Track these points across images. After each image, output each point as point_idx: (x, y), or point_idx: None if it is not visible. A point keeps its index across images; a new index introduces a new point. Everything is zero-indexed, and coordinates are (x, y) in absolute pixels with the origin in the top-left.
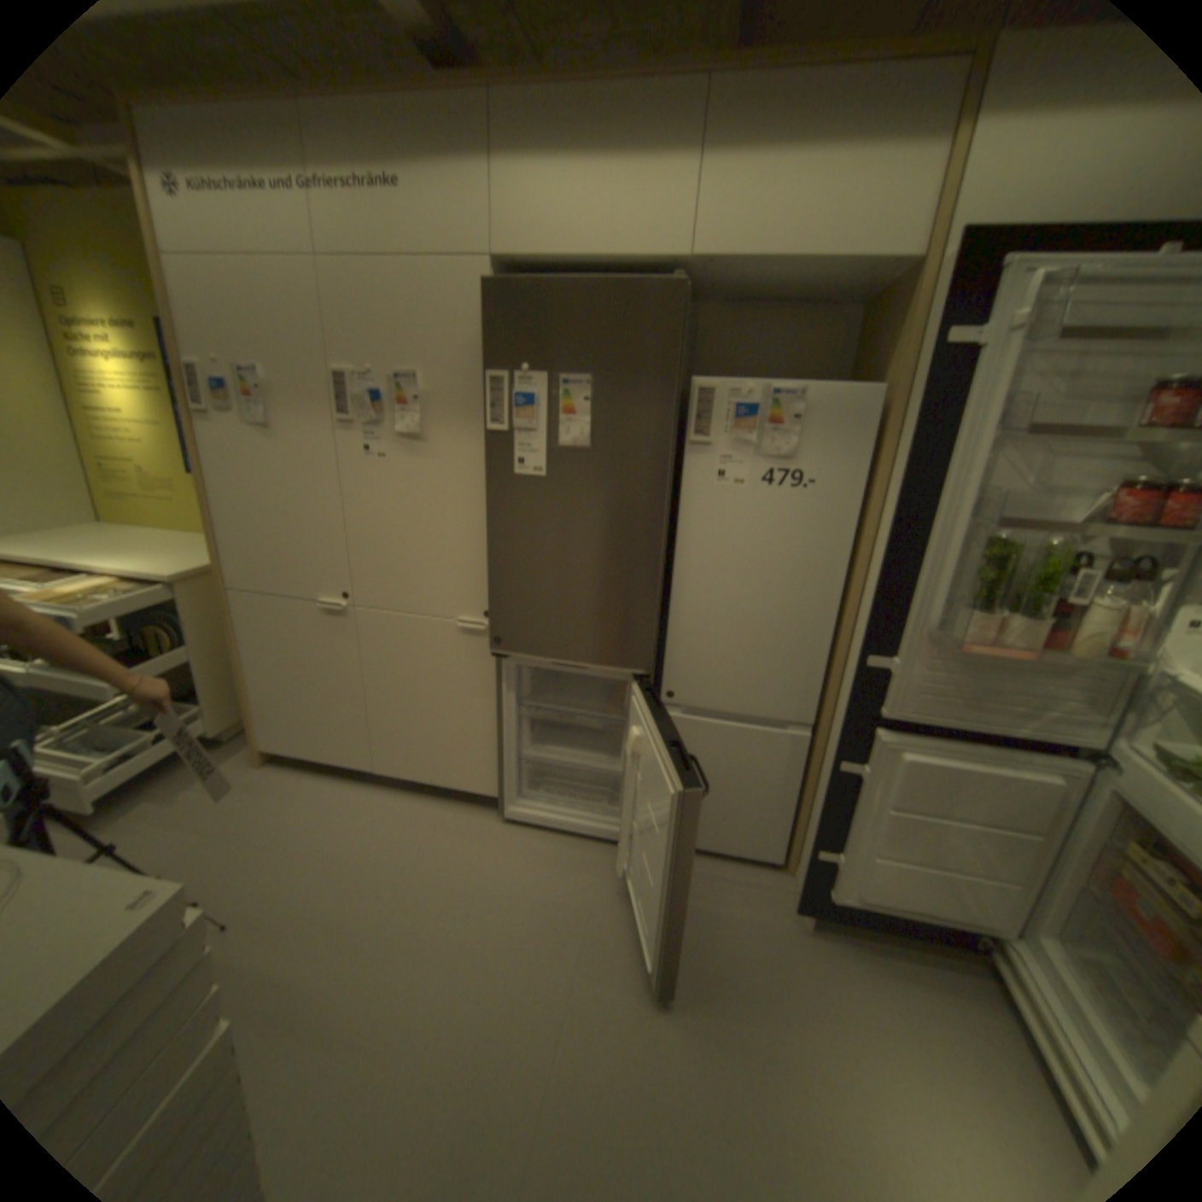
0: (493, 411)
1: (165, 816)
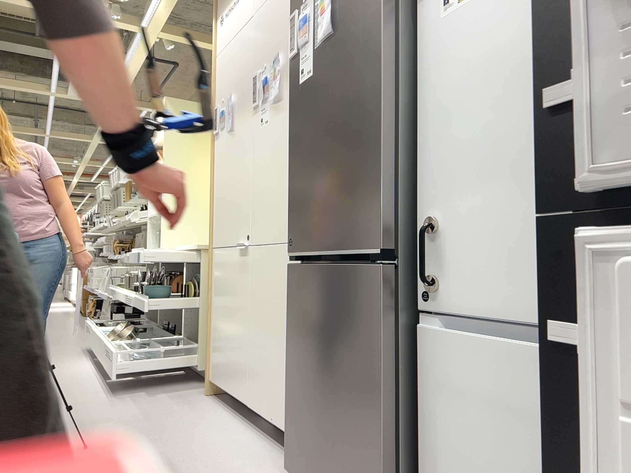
0: (291, 44)
1: (141, 400)
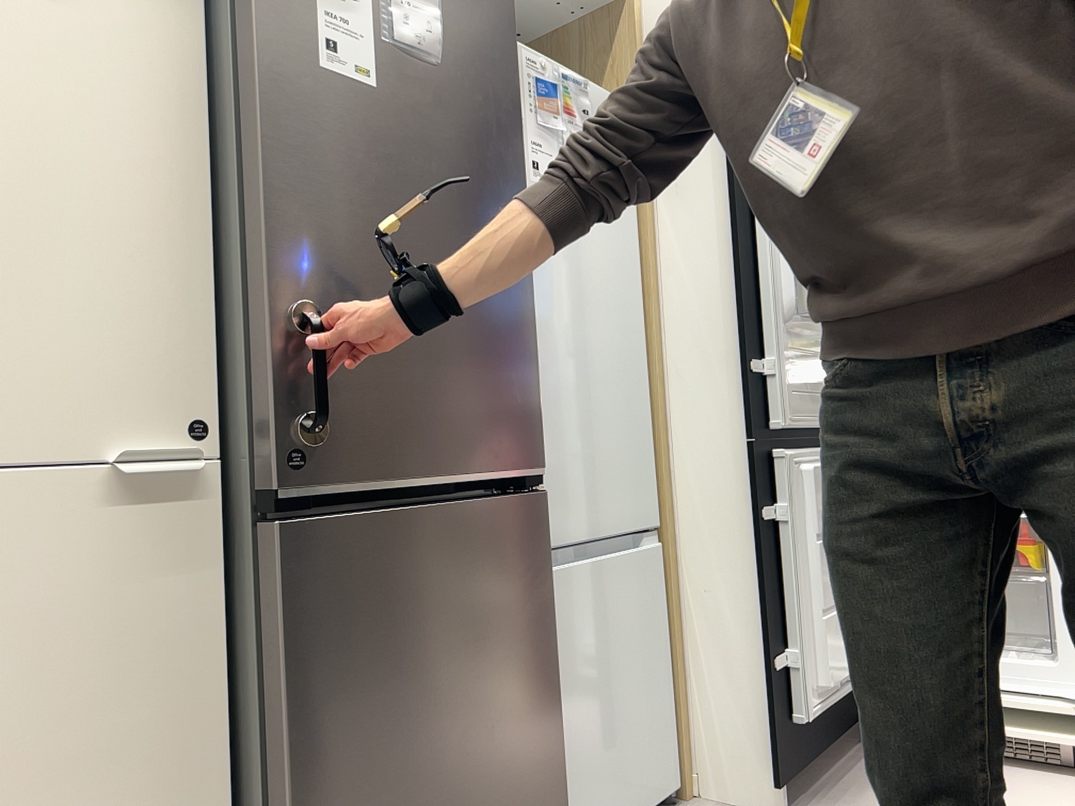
0: None
1: None
